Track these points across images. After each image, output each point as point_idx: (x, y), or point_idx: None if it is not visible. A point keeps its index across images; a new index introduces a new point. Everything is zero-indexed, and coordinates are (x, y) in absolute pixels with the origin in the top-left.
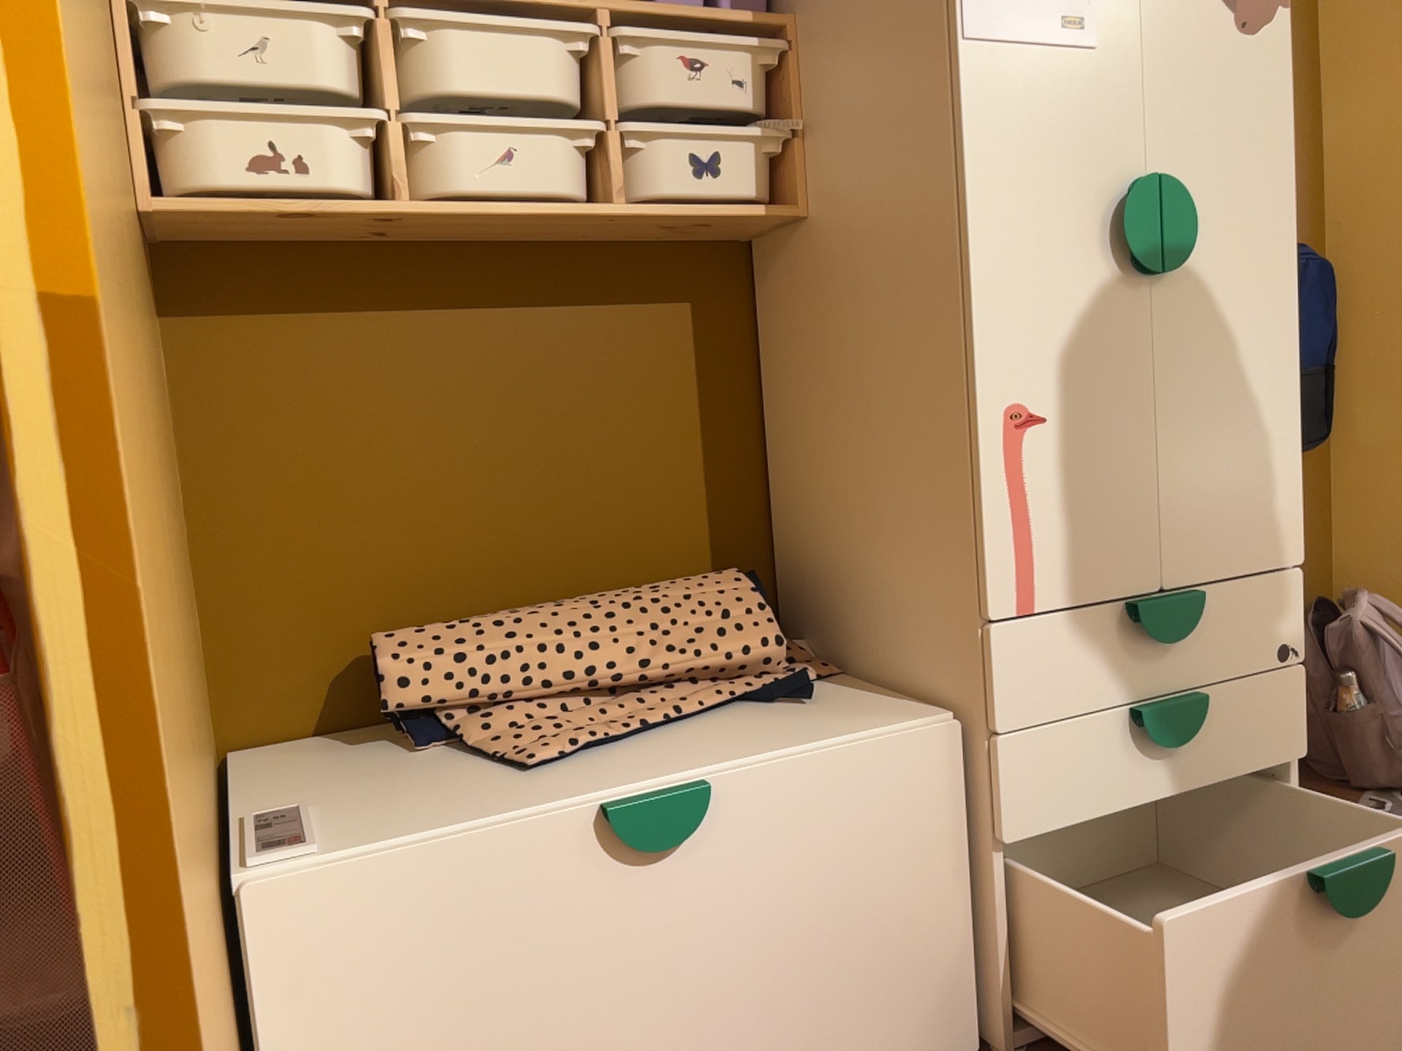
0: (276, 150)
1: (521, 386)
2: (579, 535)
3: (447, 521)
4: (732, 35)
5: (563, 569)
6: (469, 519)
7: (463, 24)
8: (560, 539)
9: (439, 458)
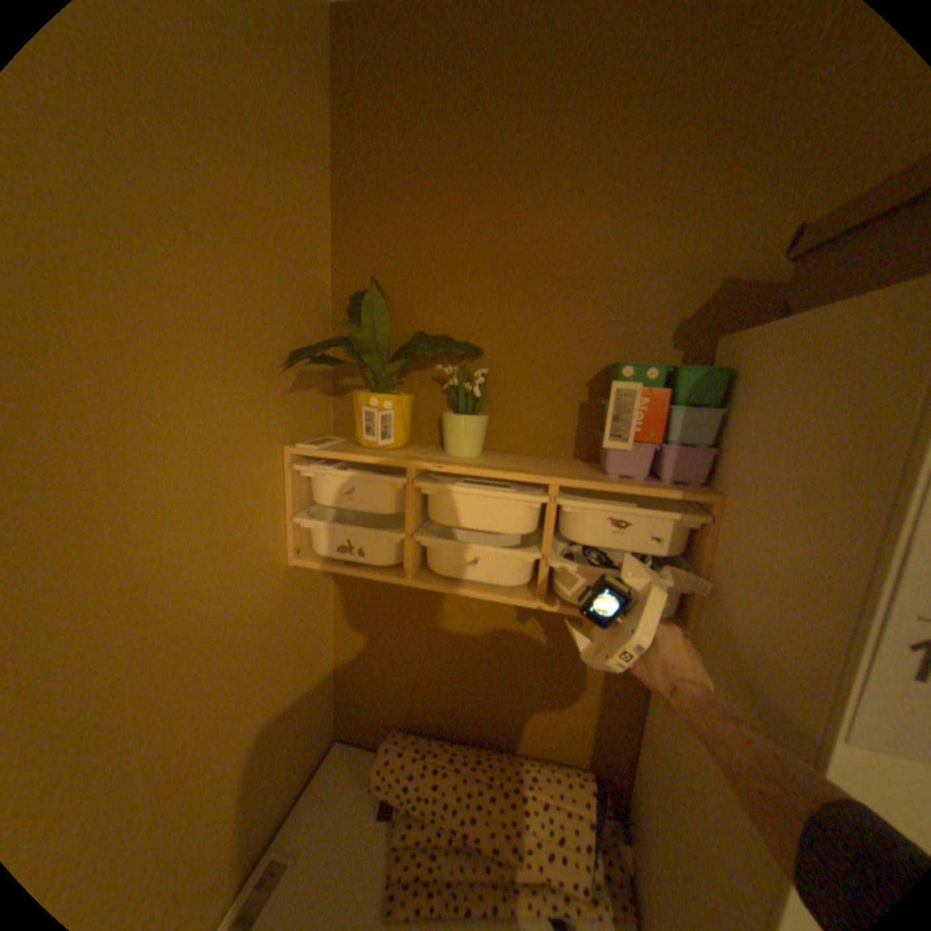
0: (351, 541)
1: (493, 635)
2: (510, 715)
3: (442, 685)
4: (655, 514)
5: (497, 727)
6: (453, 687)
7: (455, 489)
8: (499, 713)
9: (444, 656)
